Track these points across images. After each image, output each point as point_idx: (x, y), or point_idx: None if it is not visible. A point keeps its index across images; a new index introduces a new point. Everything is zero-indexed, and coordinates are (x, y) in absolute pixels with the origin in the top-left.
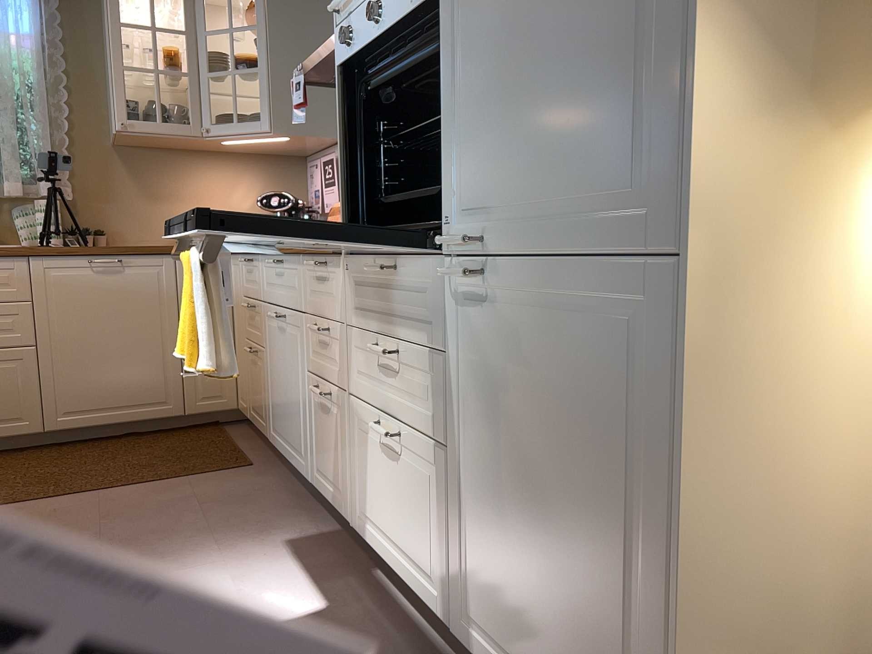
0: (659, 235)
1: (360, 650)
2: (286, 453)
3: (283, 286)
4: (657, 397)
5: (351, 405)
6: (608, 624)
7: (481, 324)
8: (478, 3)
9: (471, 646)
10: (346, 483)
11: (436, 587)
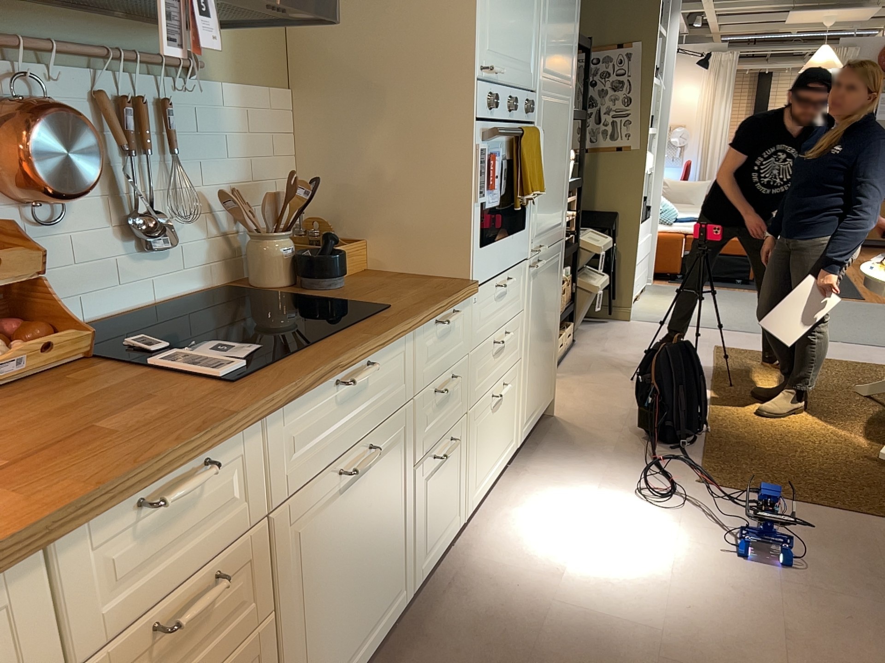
0: (561, 233)
1: (534, 498)
2: (359, 659)
3: (367, 401)
4: (558, 277)
5: (469, 416)
6: (549, 352)
7: (534, 283)
8: (542, 143)
9: (523, 434)
10: (460, 493)
11: (511, 438)
